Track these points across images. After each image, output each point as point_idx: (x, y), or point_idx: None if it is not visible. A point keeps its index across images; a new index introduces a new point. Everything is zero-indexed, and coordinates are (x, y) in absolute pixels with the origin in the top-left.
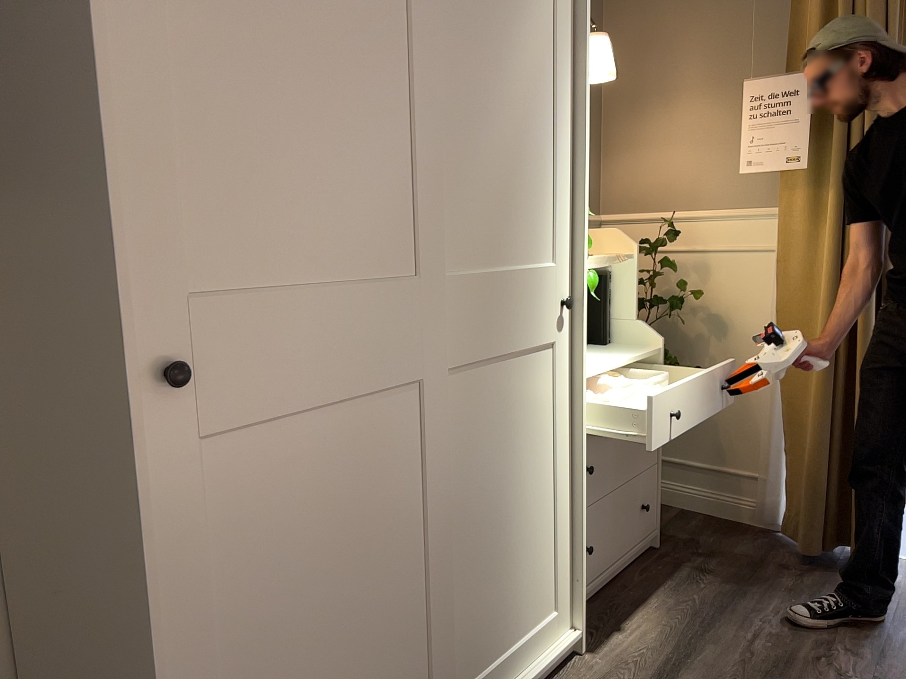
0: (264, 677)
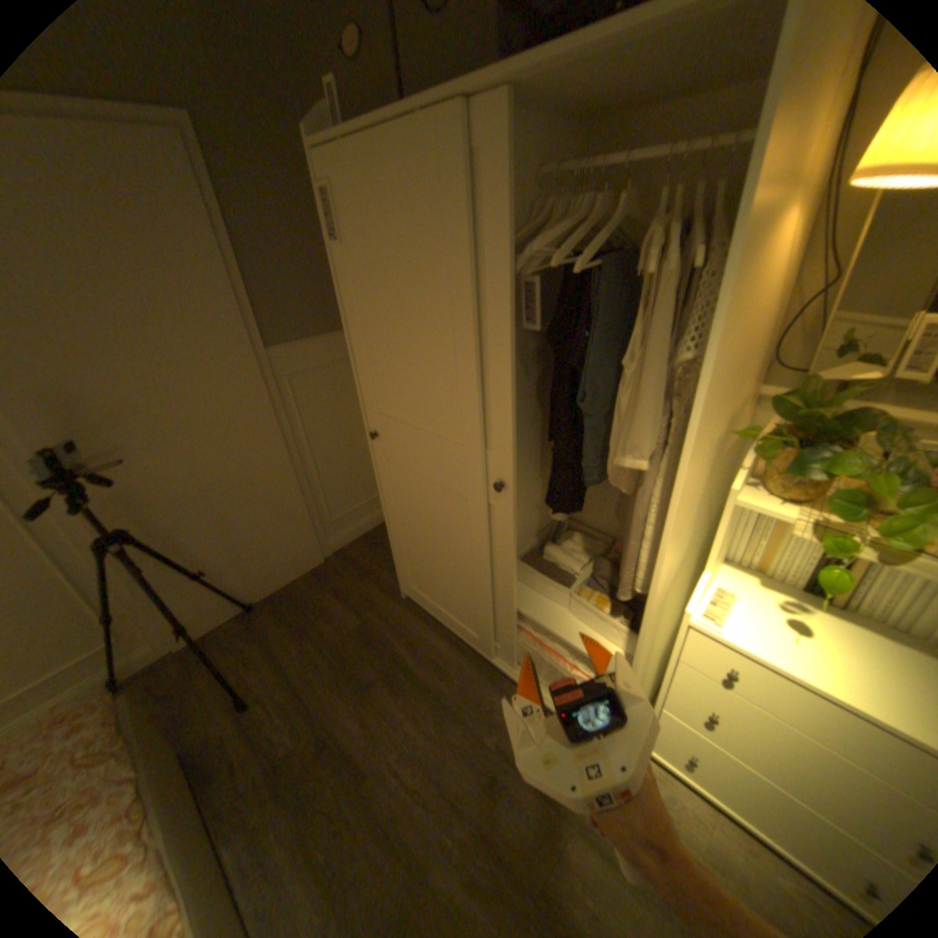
0: (404, 543)
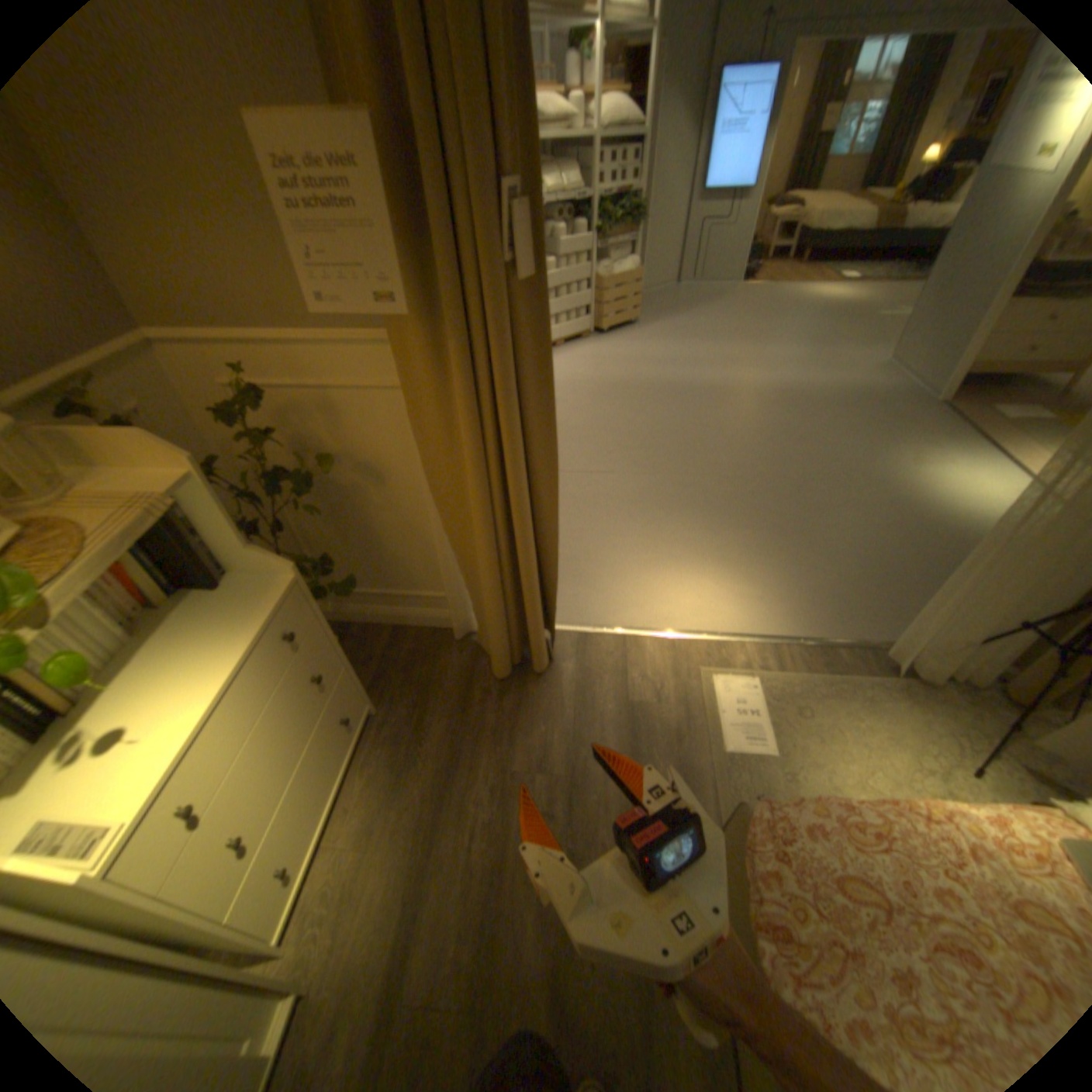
0: None
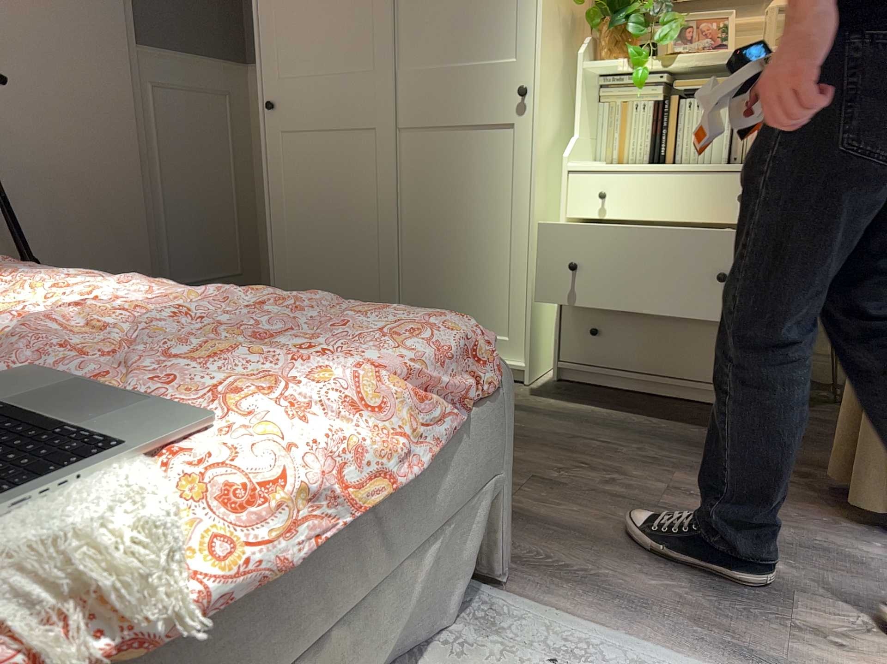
0: (291, 244)
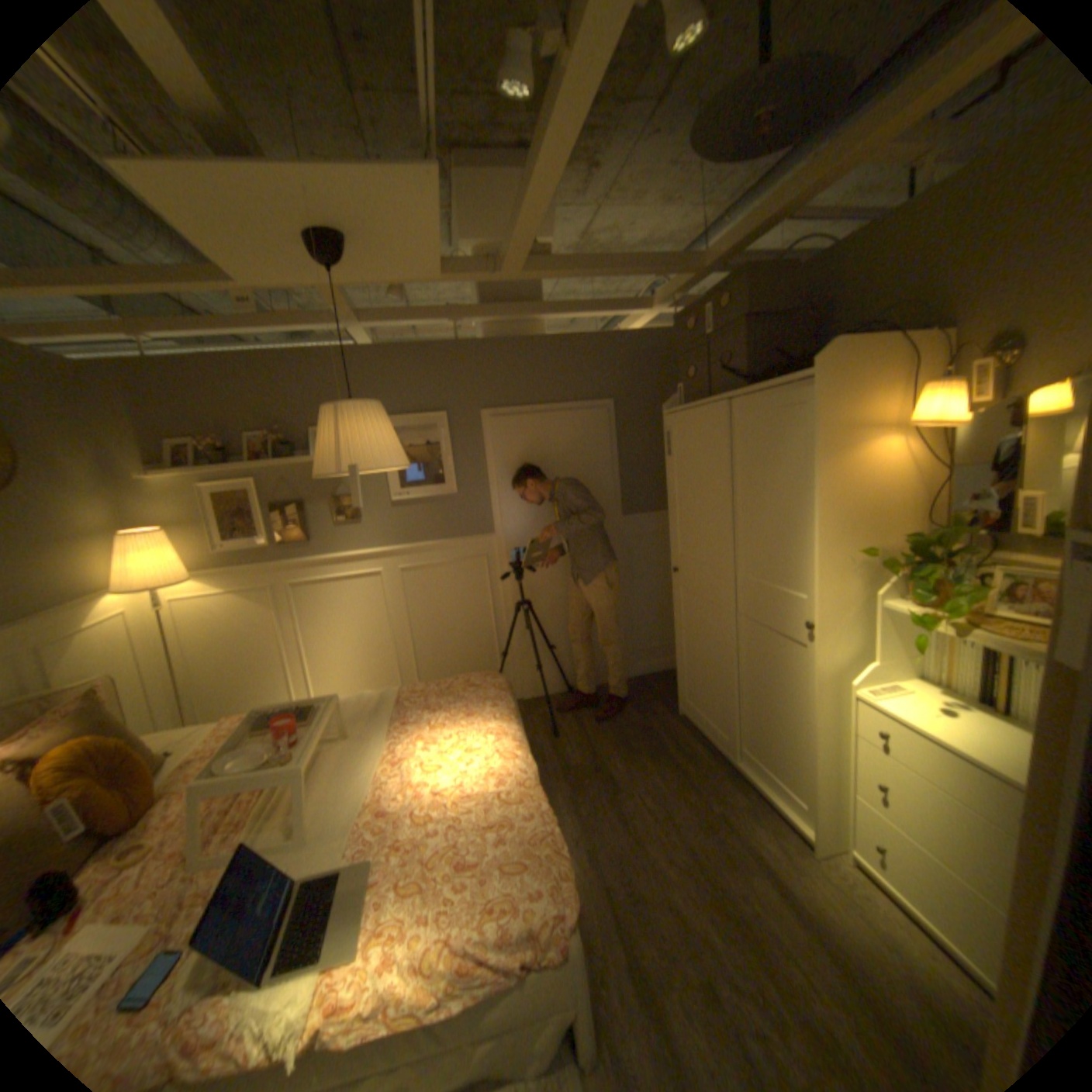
0: (686, 658)
